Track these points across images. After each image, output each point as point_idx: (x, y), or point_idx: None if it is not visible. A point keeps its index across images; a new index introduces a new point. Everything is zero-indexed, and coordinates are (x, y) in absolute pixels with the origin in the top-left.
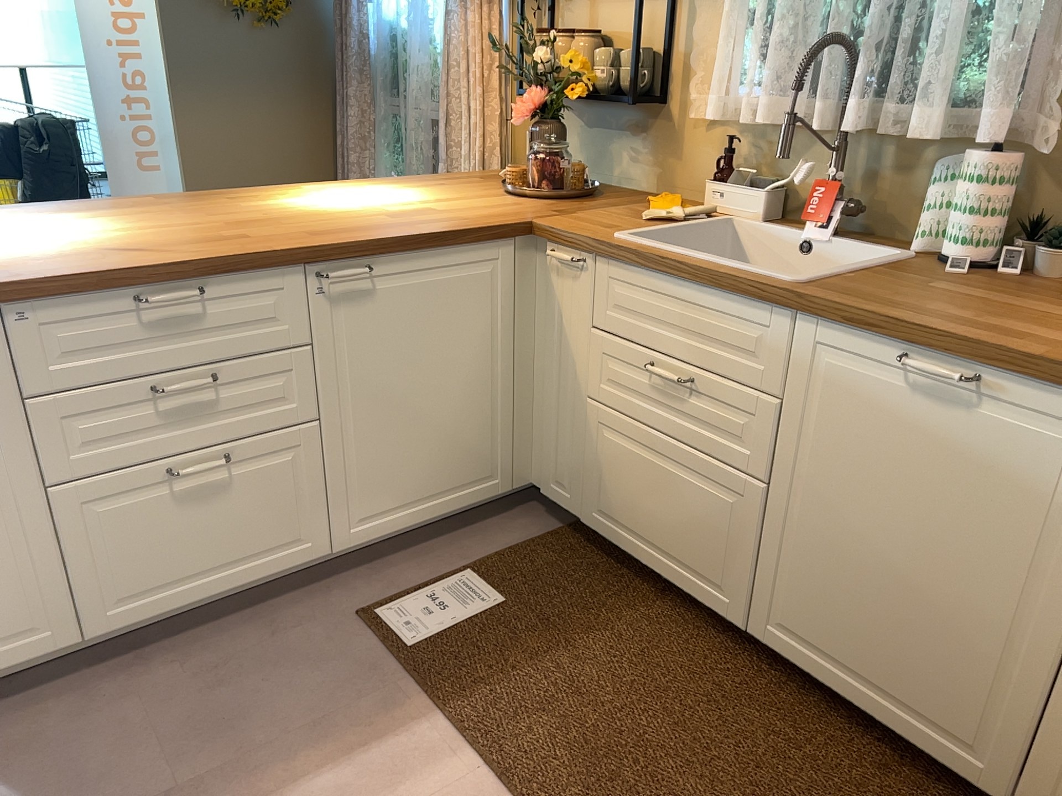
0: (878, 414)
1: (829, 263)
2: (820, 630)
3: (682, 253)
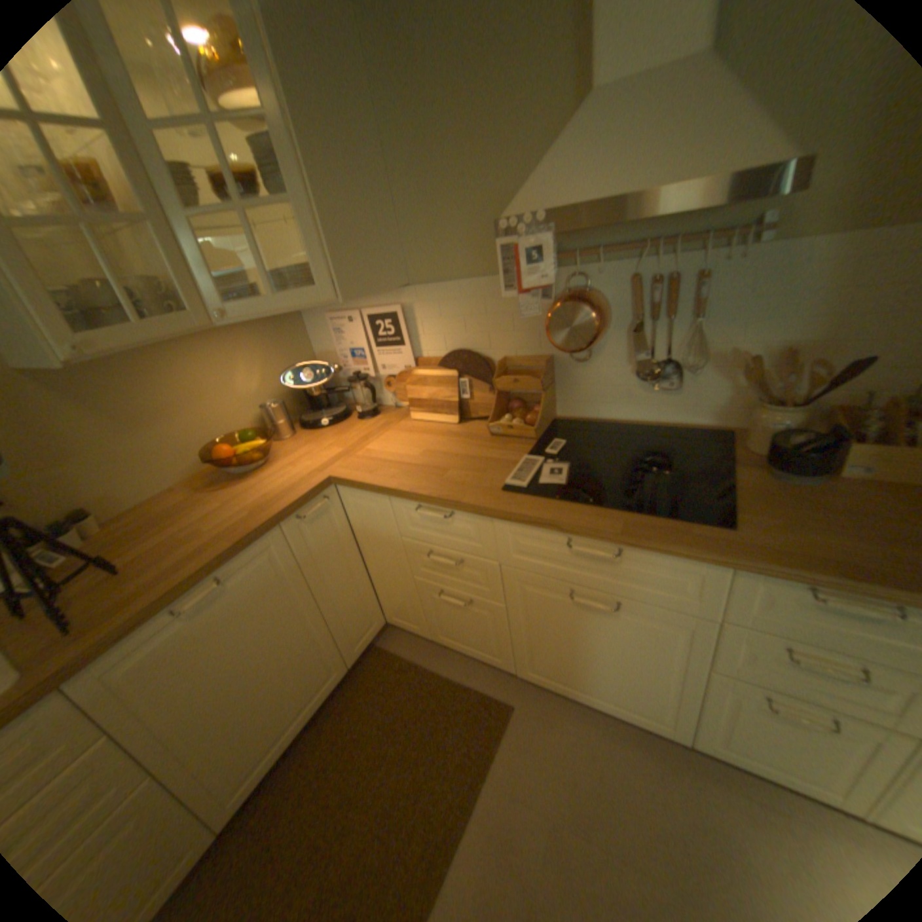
0: (183, 651)
1: None
2: (252, 756)
3: None
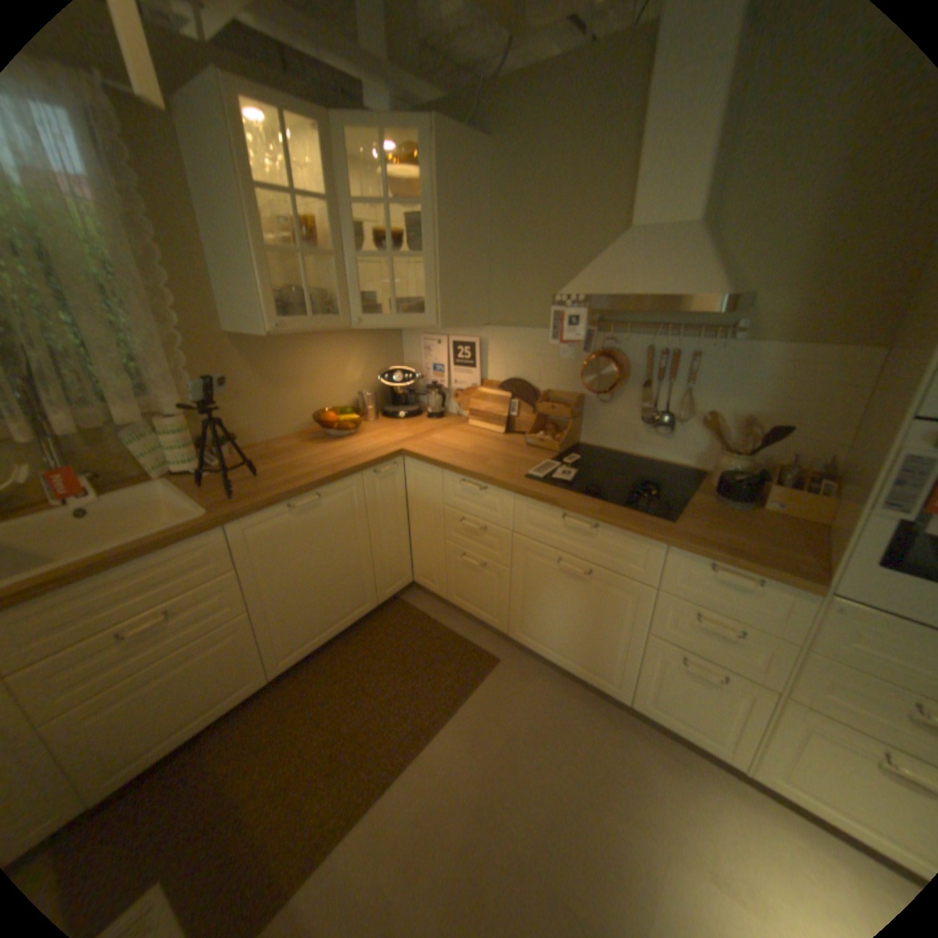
0: (287, 536)
1: (110, 514)
2: (303, 636)
3: (93, 557)
